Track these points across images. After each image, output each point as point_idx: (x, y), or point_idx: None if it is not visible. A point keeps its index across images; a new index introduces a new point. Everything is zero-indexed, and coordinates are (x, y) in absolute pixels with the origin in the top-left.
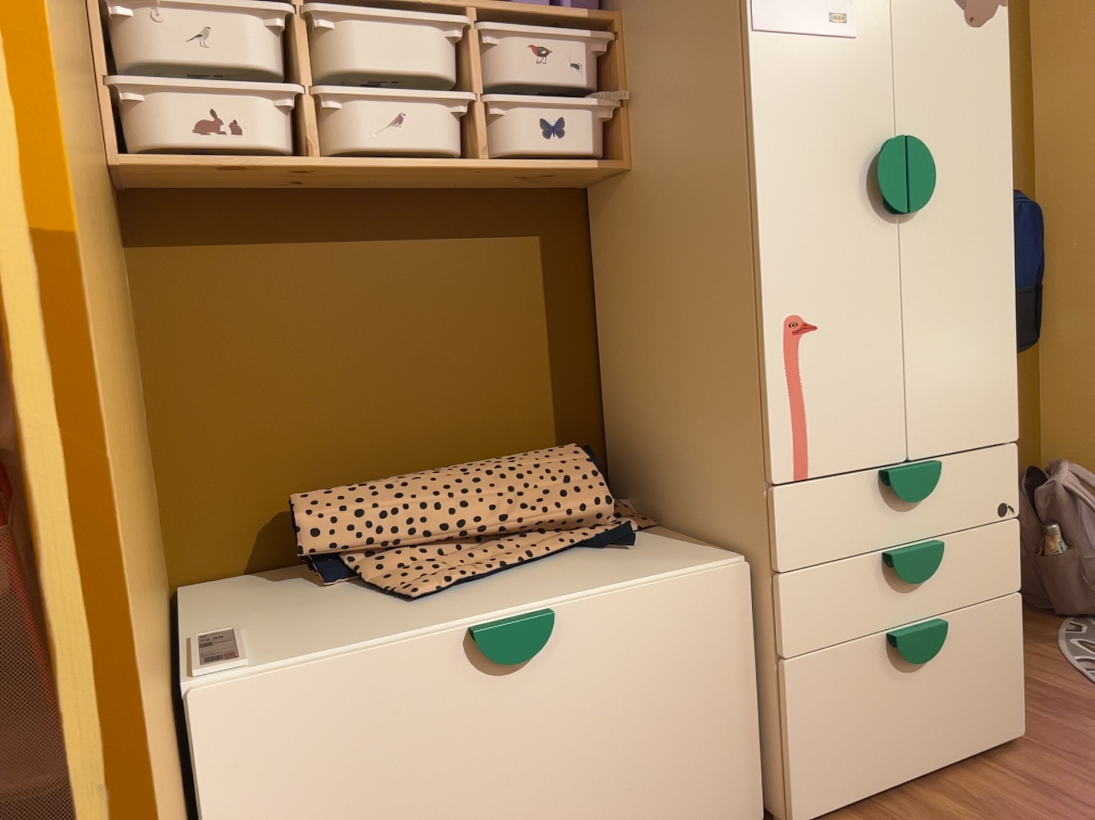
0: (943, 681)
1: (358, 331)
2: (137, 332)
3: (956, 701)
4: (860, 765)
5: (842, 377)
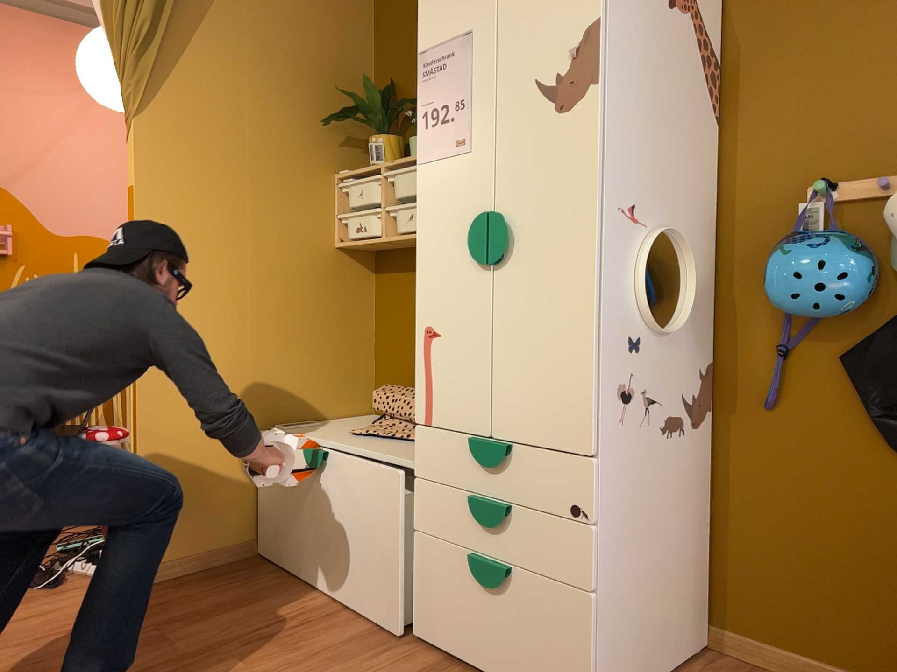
0: (512, 620)
1: None
2: (373, 307)
3: (523, 645)
4: (450, 631)
5: (452, 369)
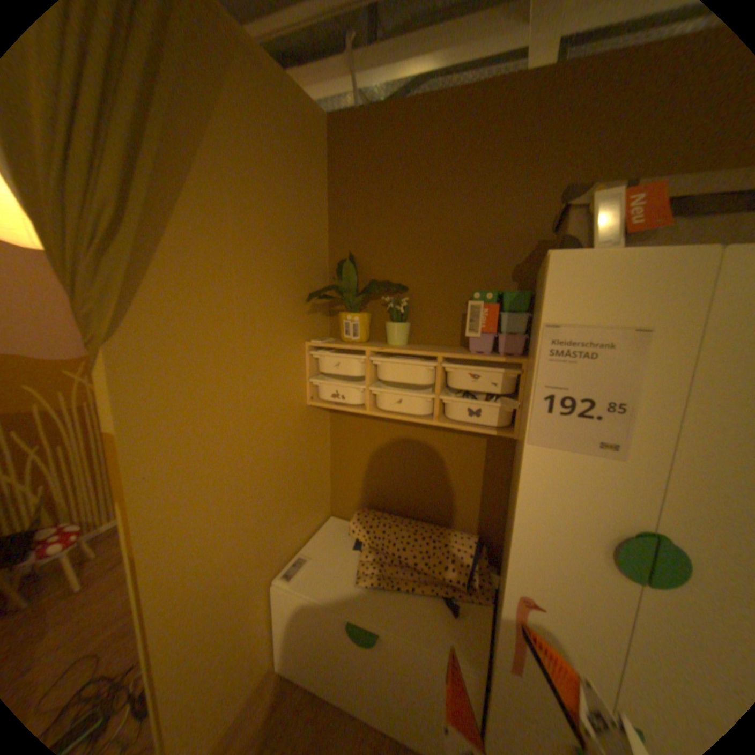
0: None
1: (398, 457)
2: (330, 438)
3: None
4: None
5: (561, 645)
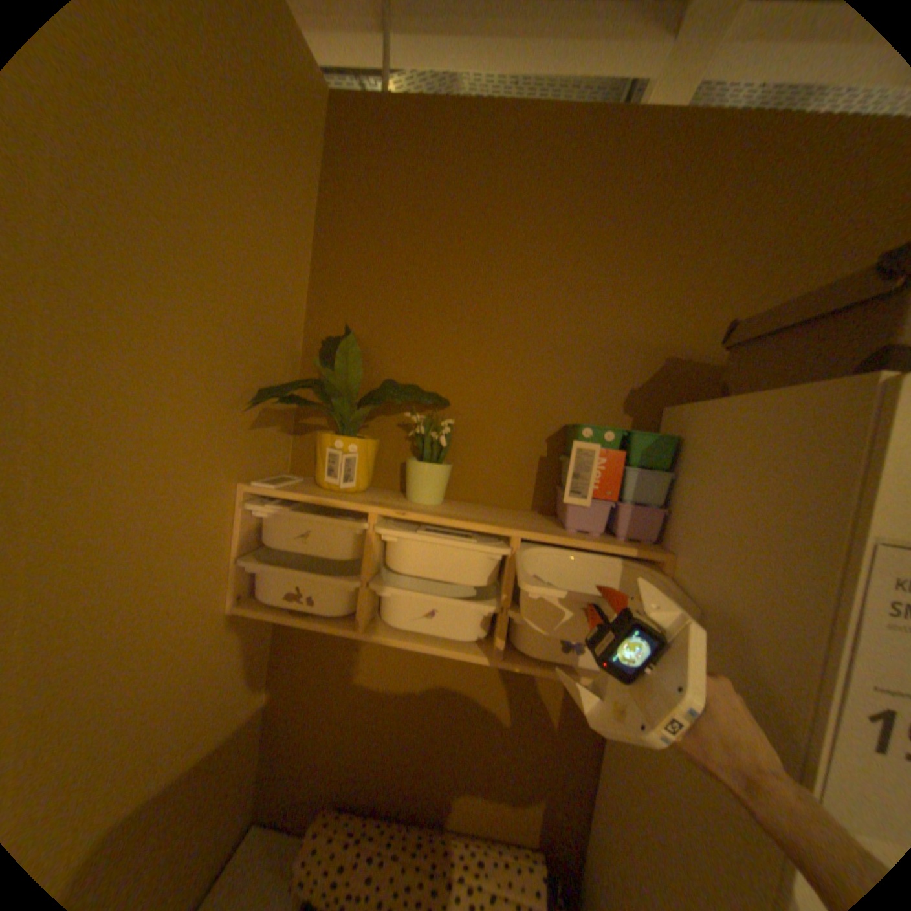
0: None
1: (403, 703)
2: (269, 663)
3: None
4: None
5: None
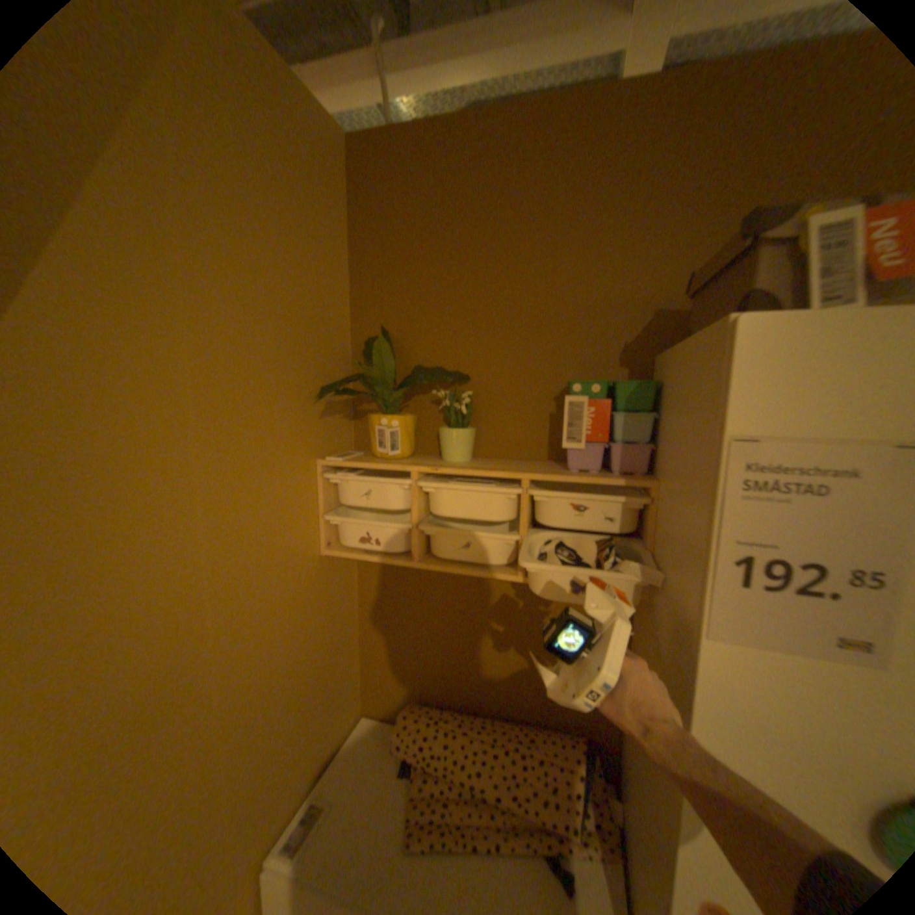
0: None
1: (461, 623)
2: (358, 597)
3: None
4: None
5: None
